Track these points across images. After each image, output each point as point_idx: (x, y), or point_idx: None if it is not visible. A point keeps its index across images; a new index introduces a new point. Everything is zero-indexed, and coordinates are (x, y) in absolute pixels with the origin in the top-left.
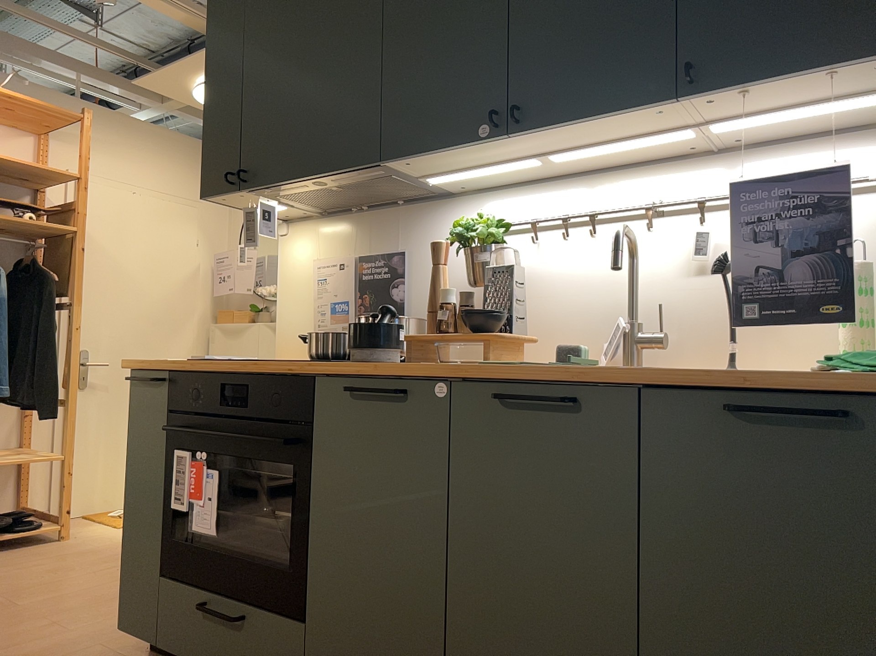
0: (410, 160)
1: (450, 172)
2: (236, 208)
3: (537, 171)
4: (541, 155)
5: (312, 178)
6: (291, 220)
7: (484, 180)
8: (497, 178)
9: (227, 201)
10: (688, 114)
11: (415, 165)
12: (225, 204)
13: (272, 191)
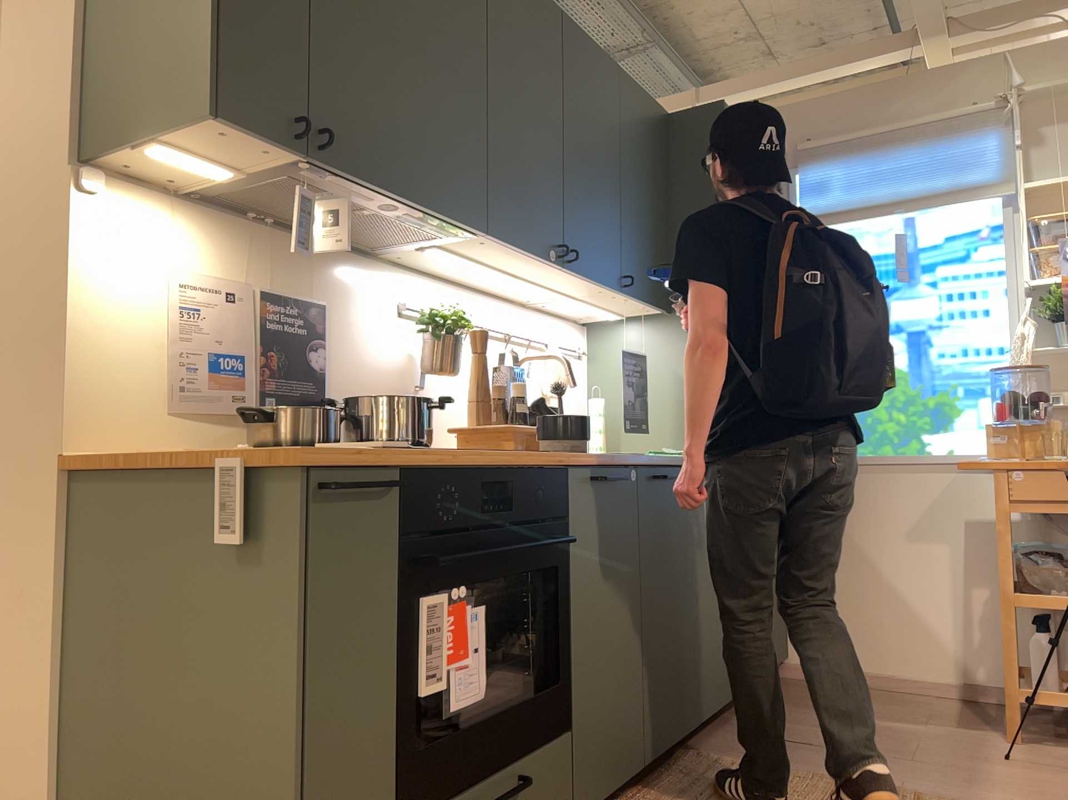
0: (488, 241)
1: (460, 254)
2: (162, 137)
3: (459, 273)
4: (517, 275)
5: (406, 203)
6: (103, 169)
7: (419, 260)
8: (431, 264)
9: (214, 135)
10: (598, 294)
11: (475, 243)
12: (193, 132)
13: (323, 178)
